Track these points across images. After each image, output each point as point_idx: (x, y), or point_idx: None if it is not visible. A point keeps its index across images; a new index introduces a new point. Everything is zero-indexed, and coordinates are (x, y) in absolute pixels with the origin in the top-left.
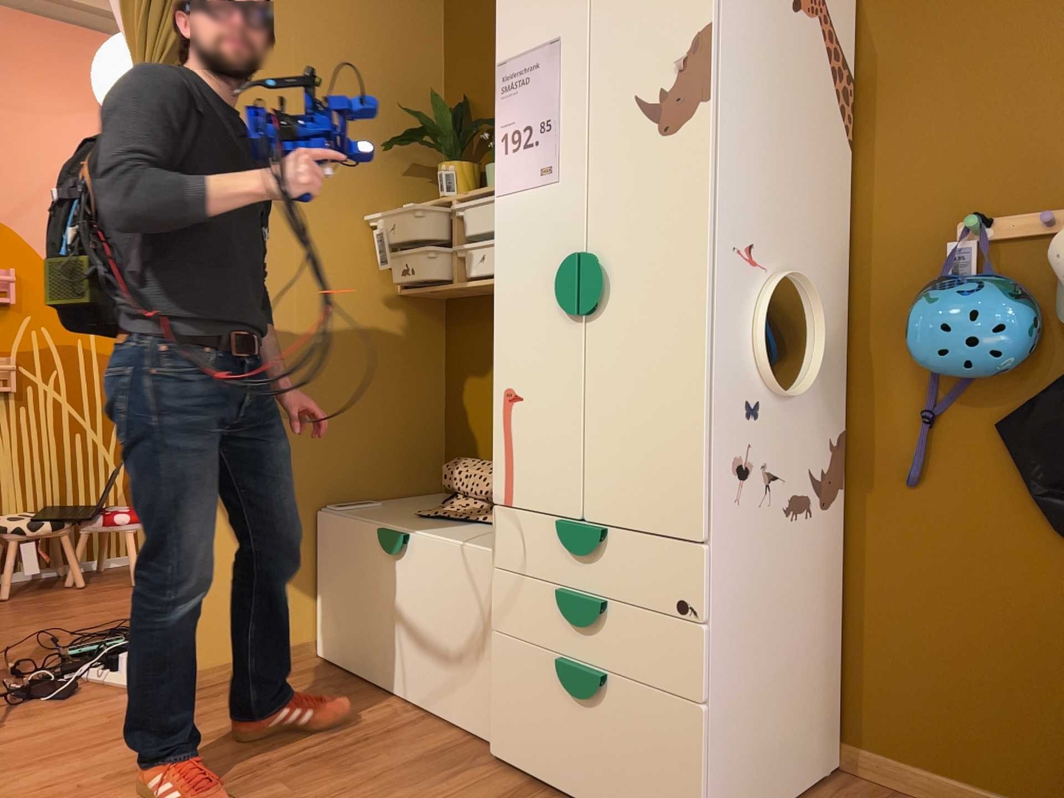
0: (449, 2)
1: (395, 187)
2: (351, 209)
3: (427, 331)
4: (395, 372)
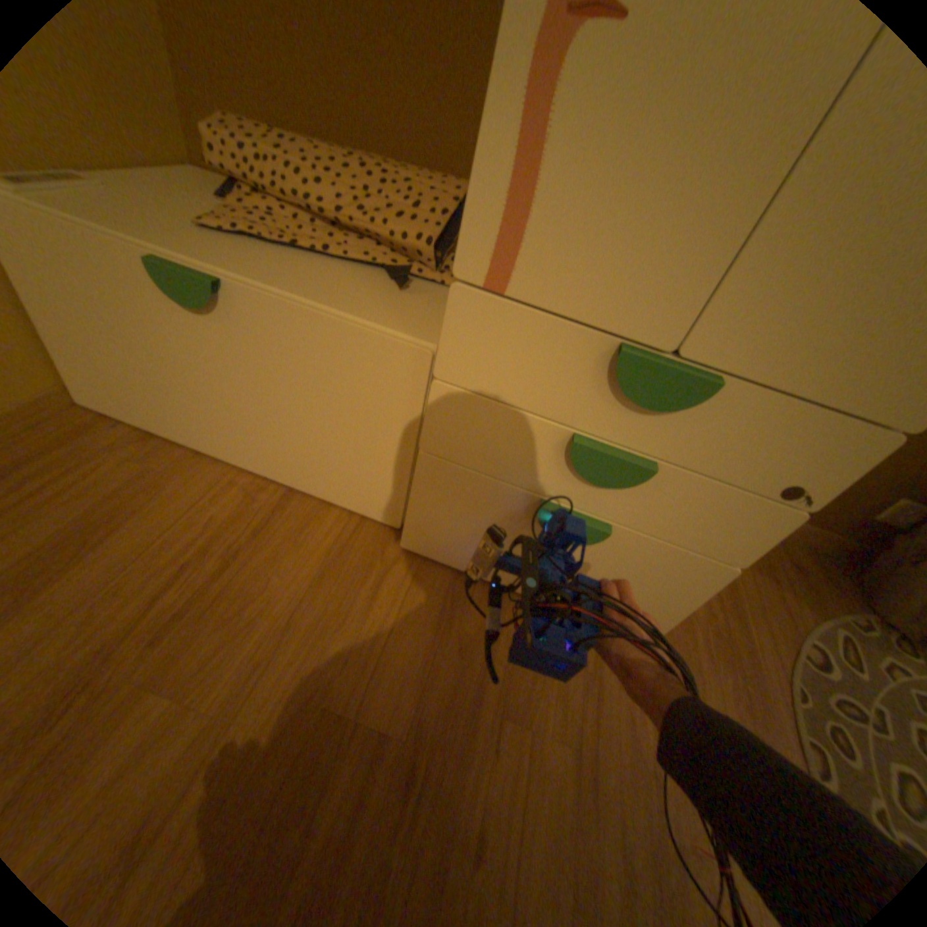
0: None
1: None
2: None
3: None
4: None
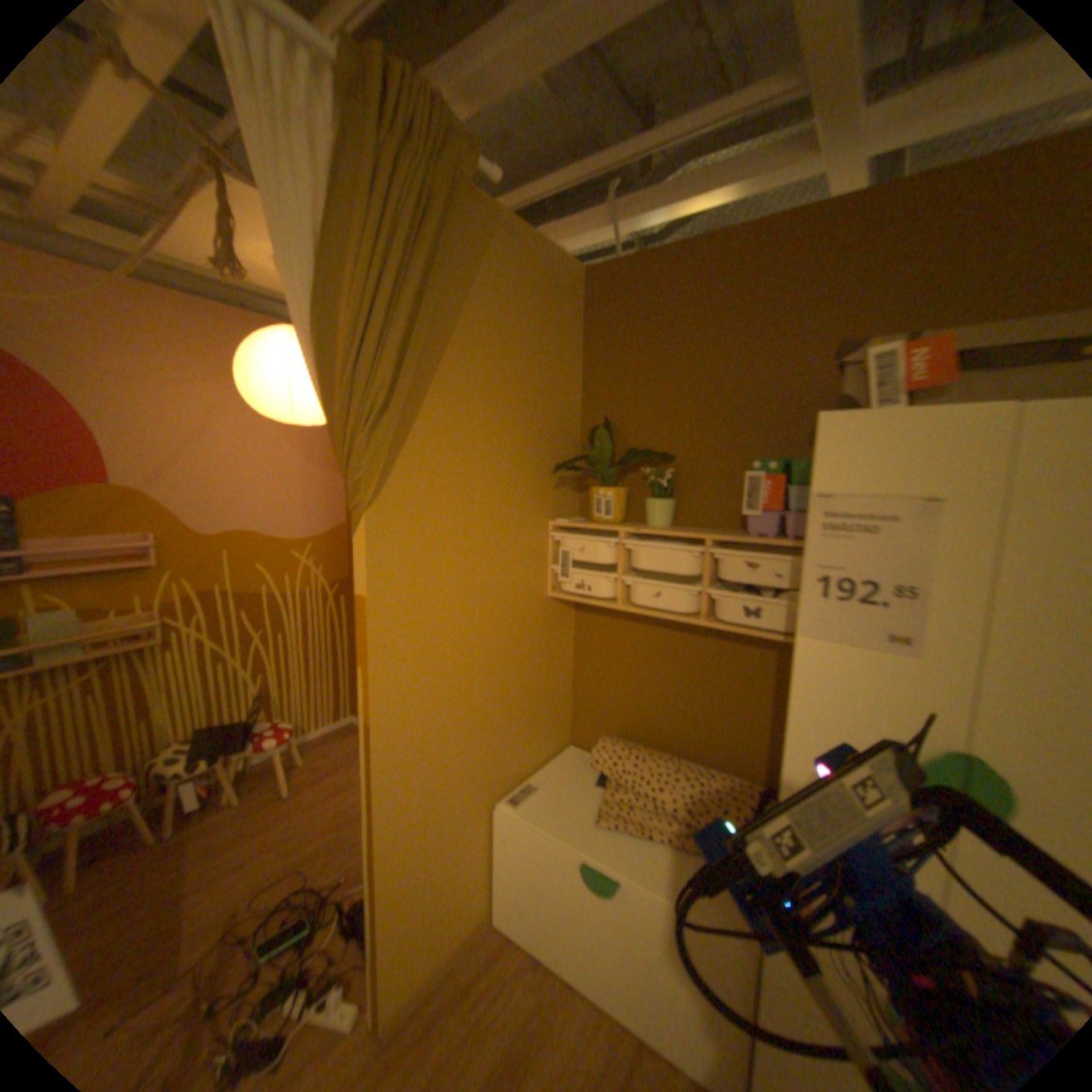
0: (591, 325)
1: (549, 502)
2: (520, 531)
3: (566, 619)
4: (546, 663)
